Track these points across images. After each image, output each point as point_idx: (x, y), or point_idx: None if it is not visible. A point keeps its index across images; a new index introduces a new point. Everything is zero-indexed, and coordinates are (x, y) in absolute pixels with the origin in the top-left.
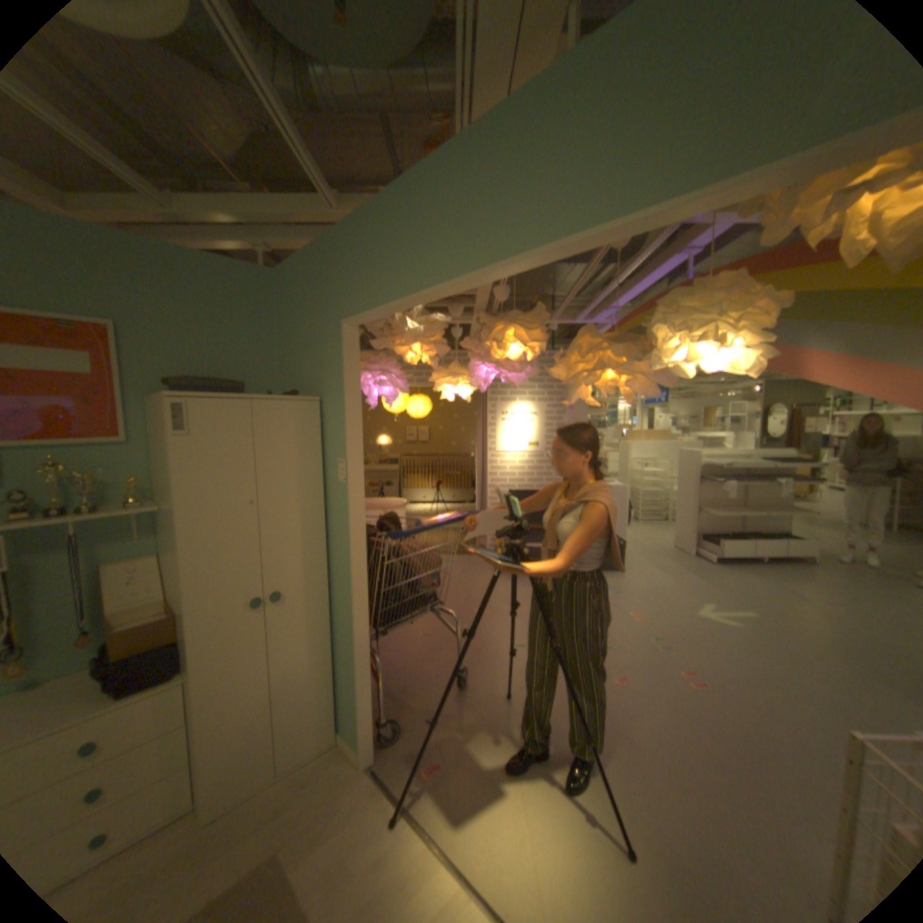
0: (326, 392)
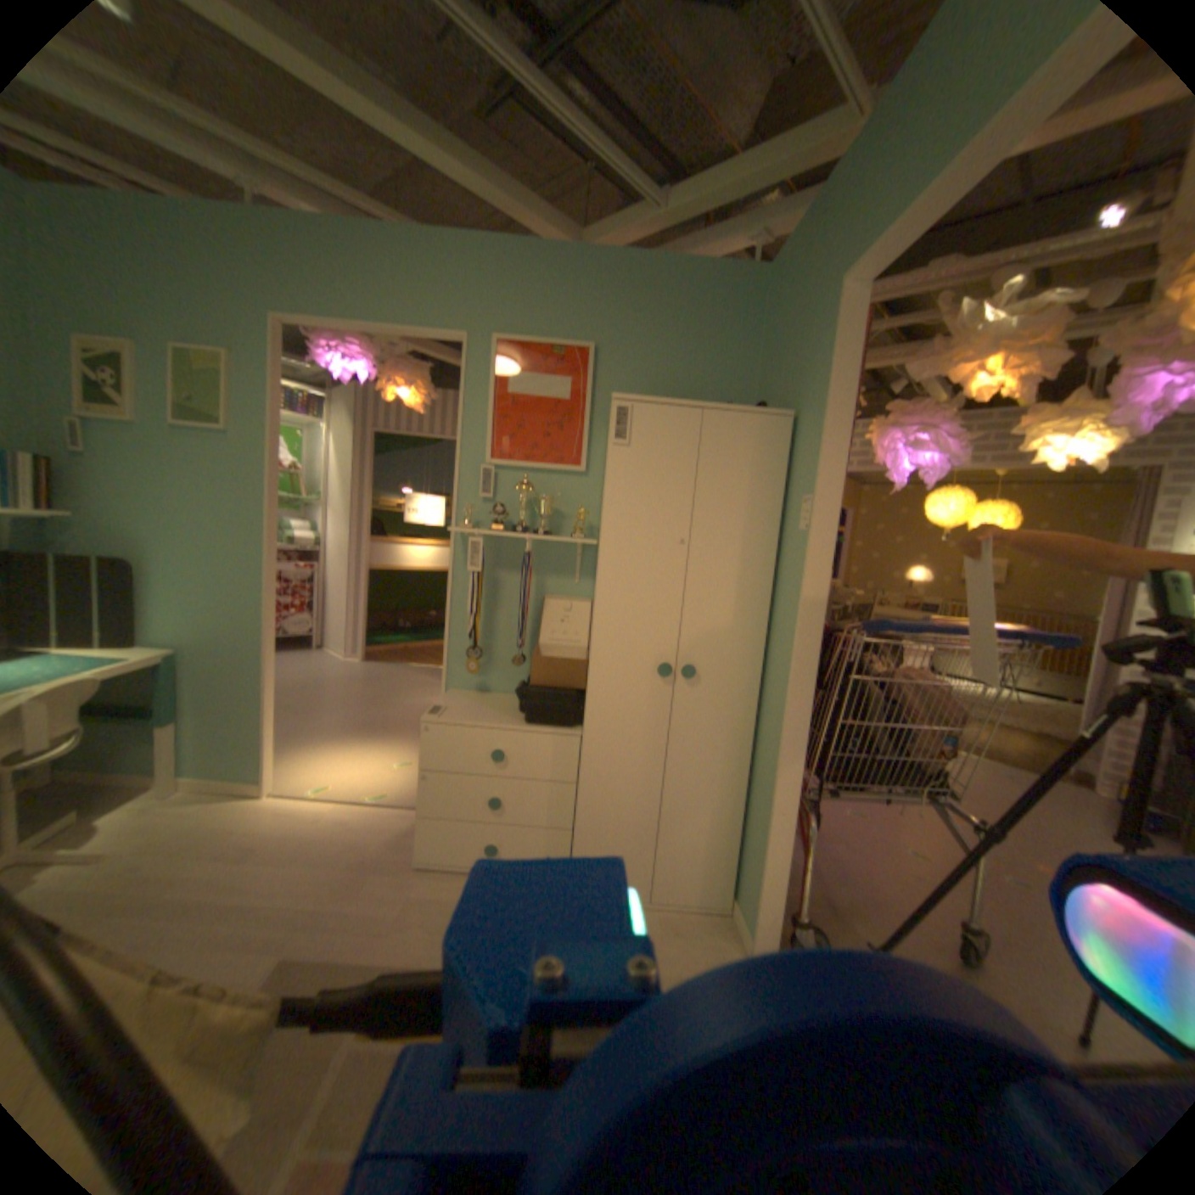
0: (804, 401)
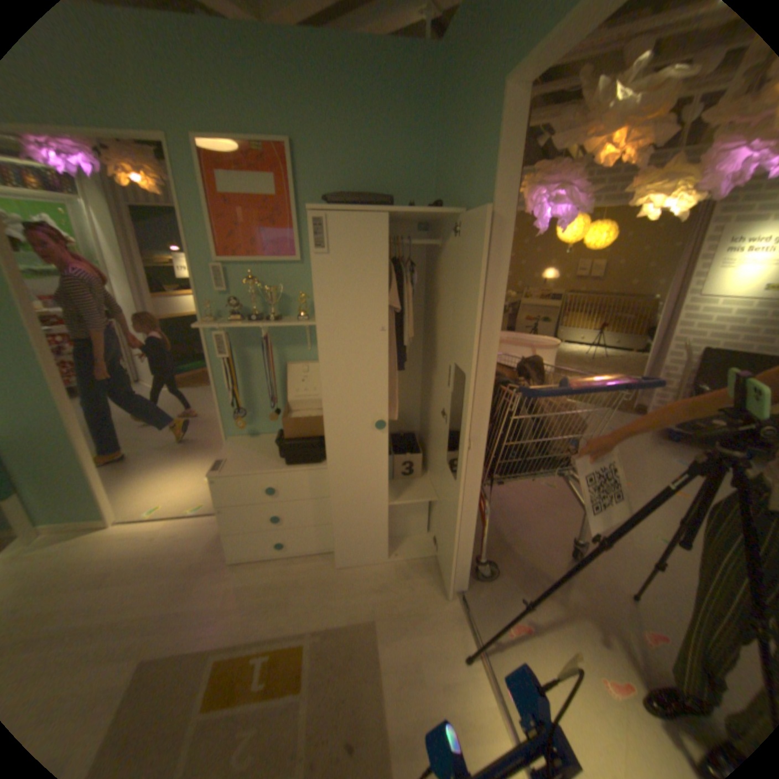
0: (474, 200)
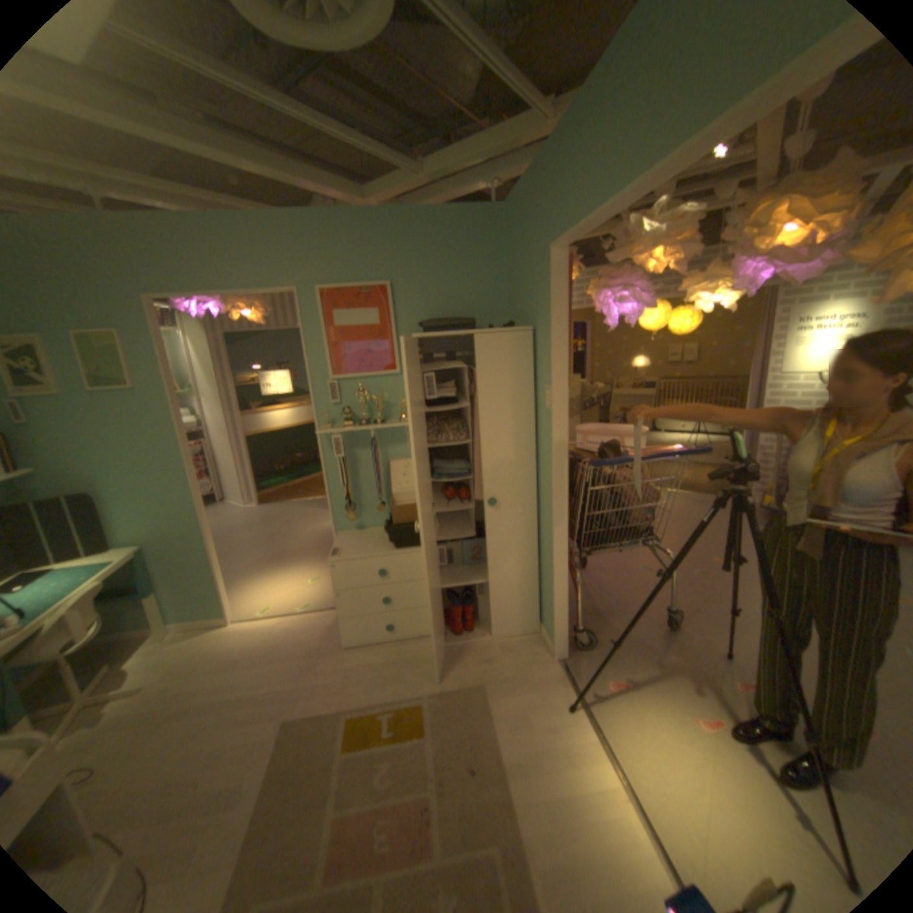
0: (538, 320)
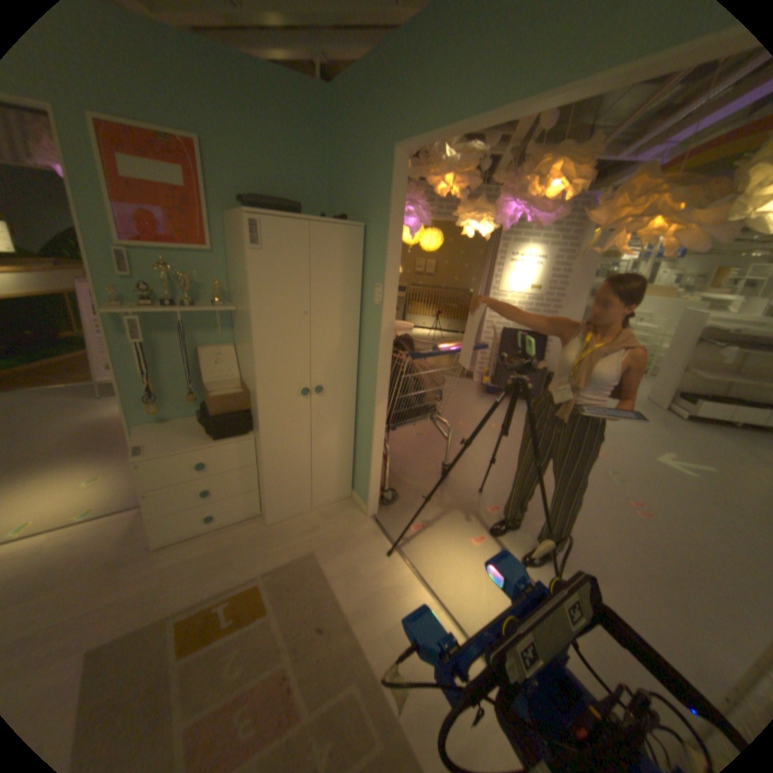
0: (371, 218)
